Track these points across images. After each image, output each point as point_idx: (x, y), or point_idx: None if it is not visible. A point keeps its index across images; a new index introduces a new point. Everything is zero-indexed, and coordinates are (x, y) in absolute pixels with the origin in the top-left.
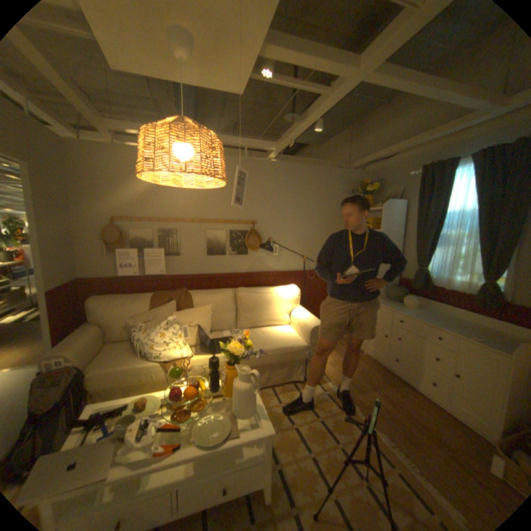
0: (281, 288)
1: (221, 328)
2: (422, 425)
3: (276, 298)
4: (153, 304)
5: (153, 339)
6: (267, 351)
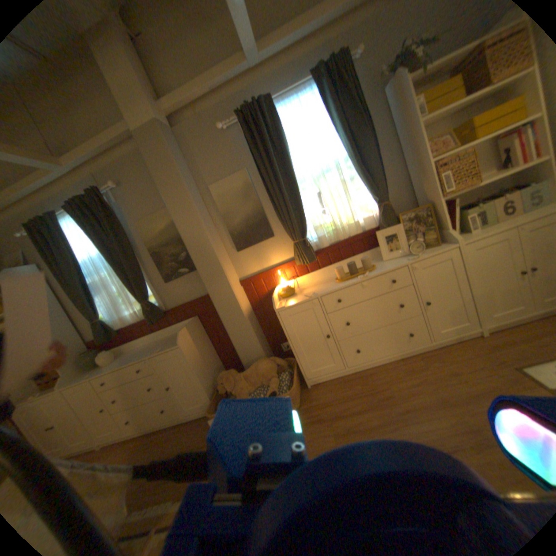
0: None
1: None
2: (167, 456)
3: None
4: None
5: None
6: None
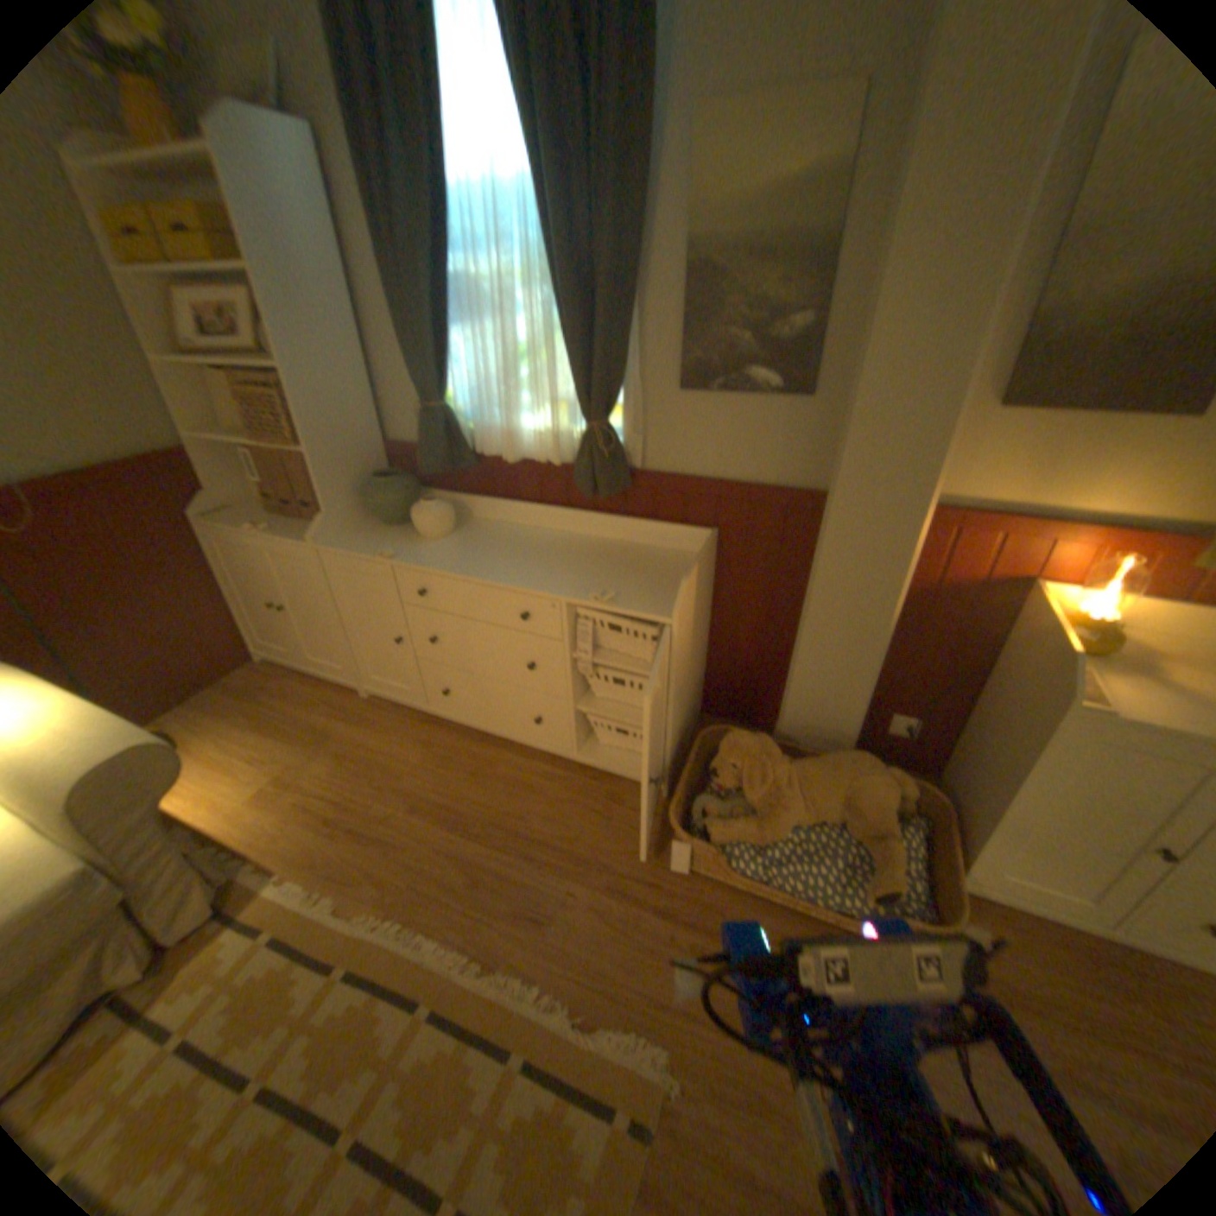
0: None
1: None
2: (536, 841)
3: None
4: None
5: None
6: None
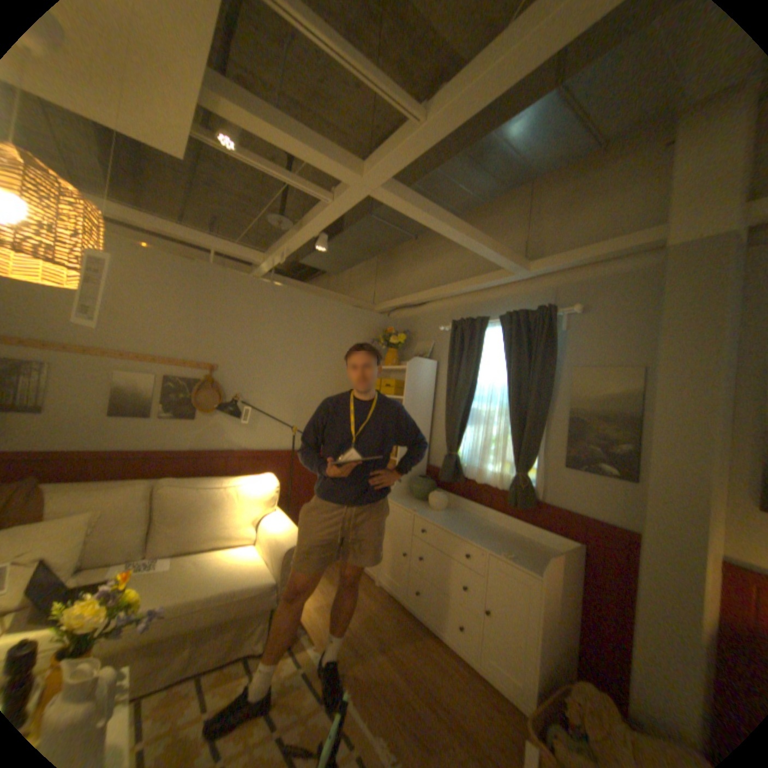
0: (247, 480)
1: (108, 562)
2: (442, 706)
3: (234, 498)
4: None
5: None
6: (192, 604)
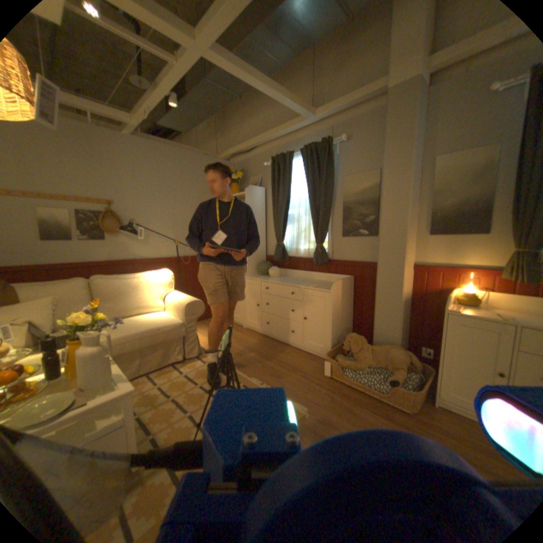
0: (151, 272)
1: None
2: (284, 363)
3: (145, 283)
4: None
5: None
6: (134, 334)
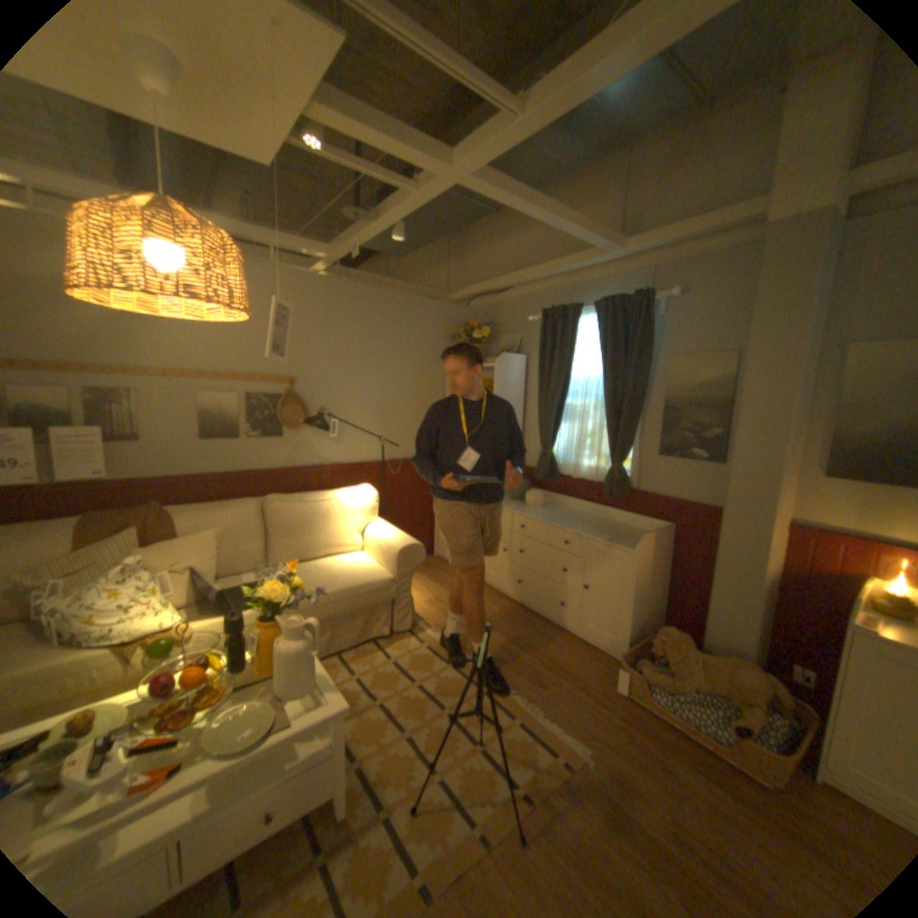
0: (346, 492)
1: (237, 570)
2: (548, 659)
3: (338, 509)
4: (81, 539)
5: (91, 606)
6: (326, 596)
